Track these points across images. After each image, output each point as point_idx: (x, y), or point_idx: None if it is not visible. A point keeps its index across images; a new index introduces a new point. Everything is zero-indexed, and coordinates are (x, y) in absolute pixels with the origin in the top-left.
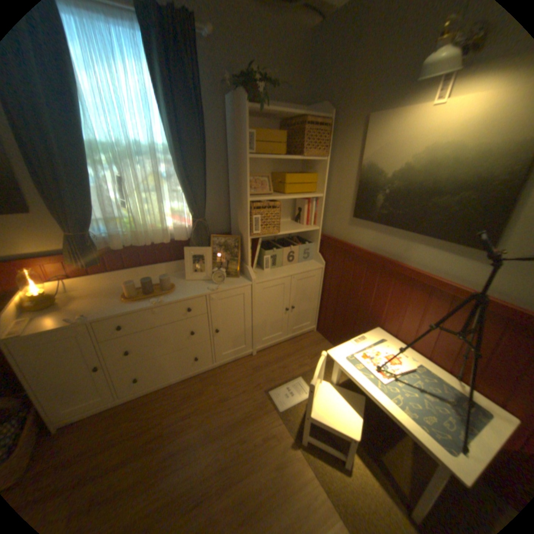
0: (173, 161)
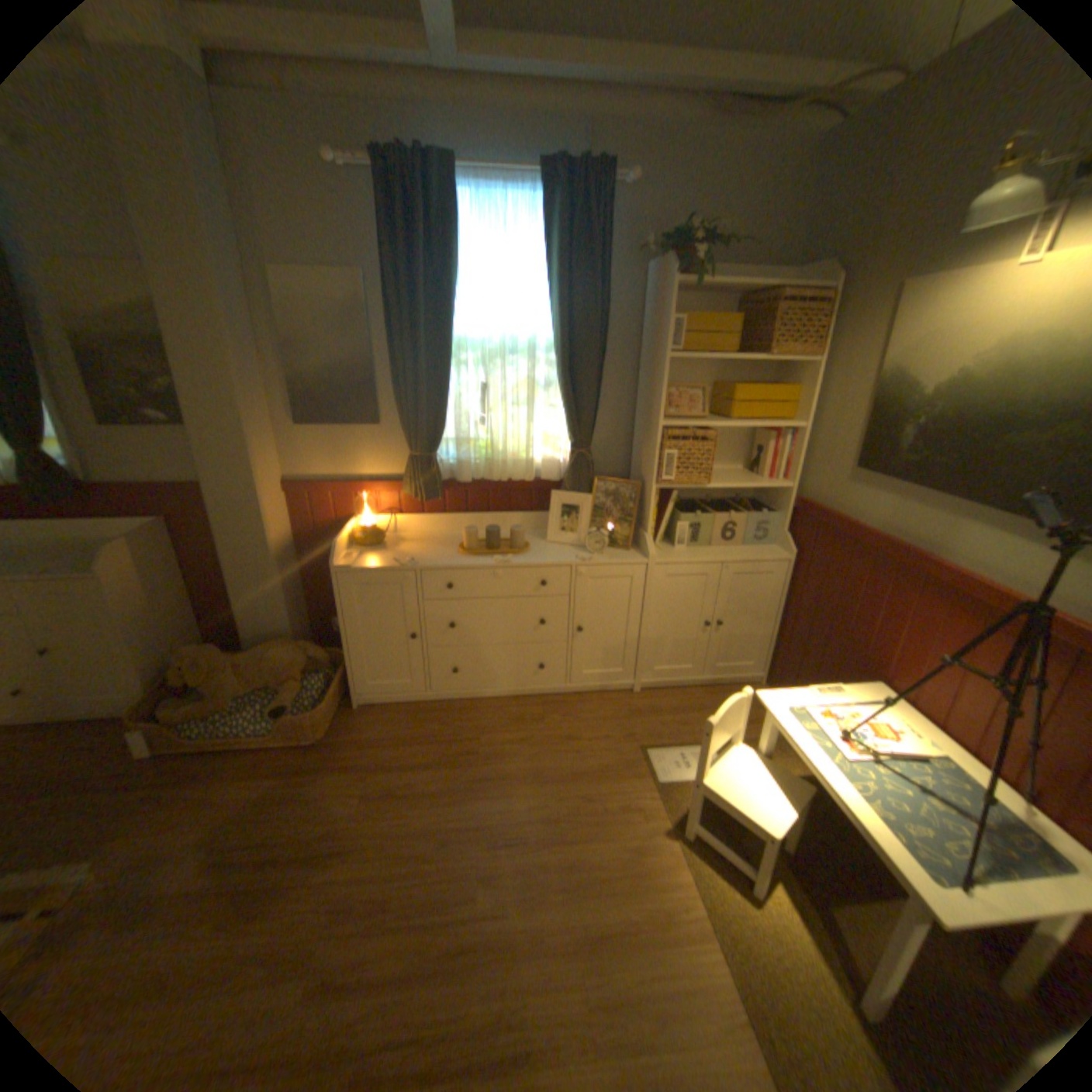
0: (556, 362)
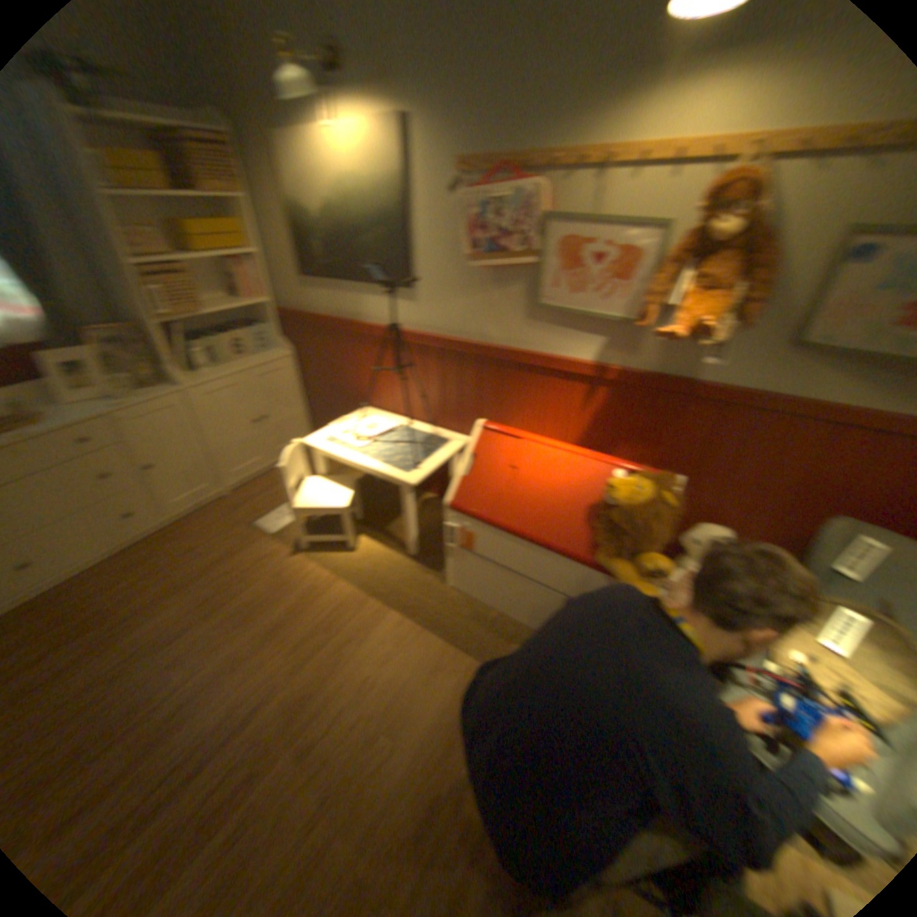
0: None
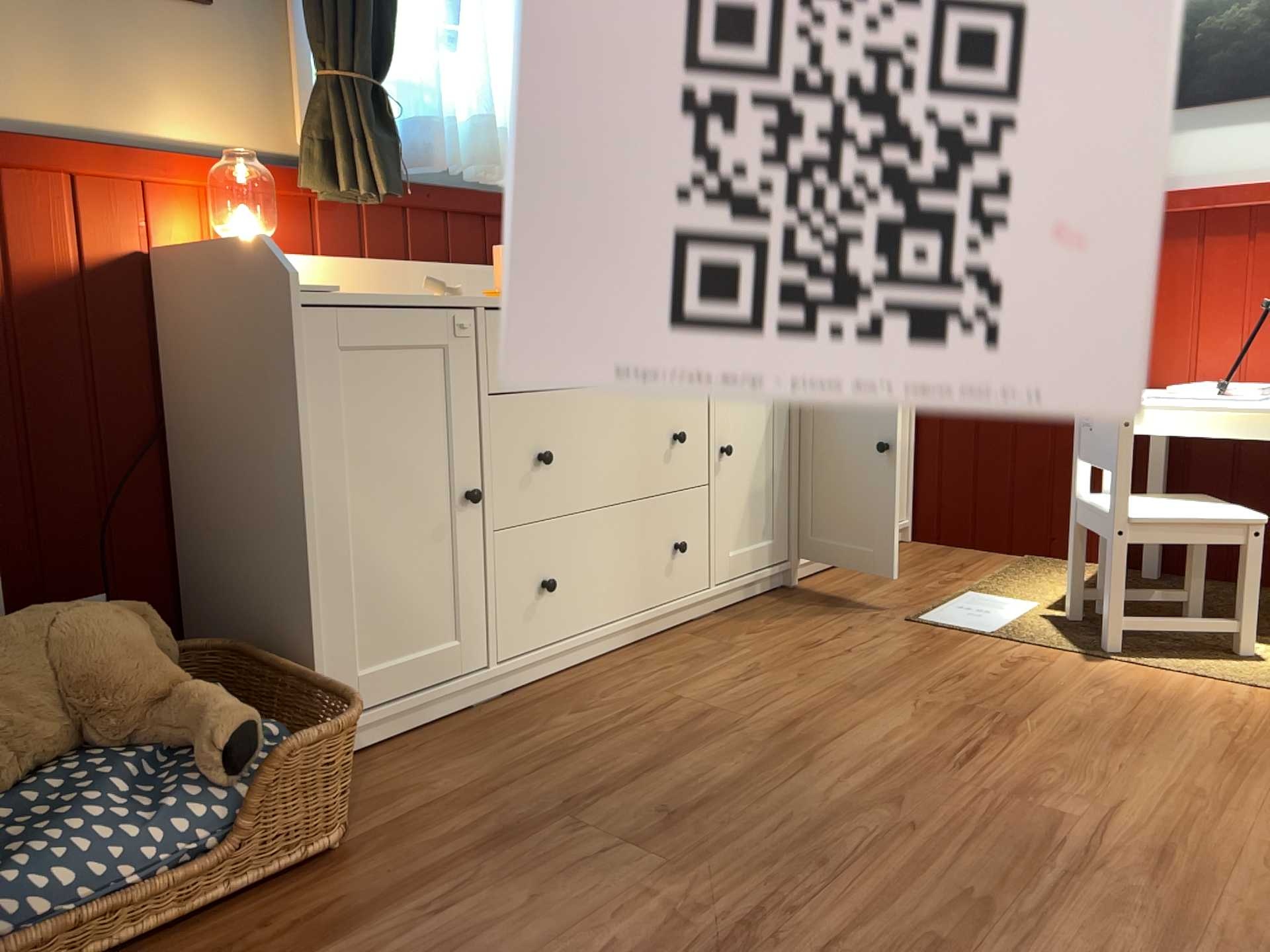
0: None
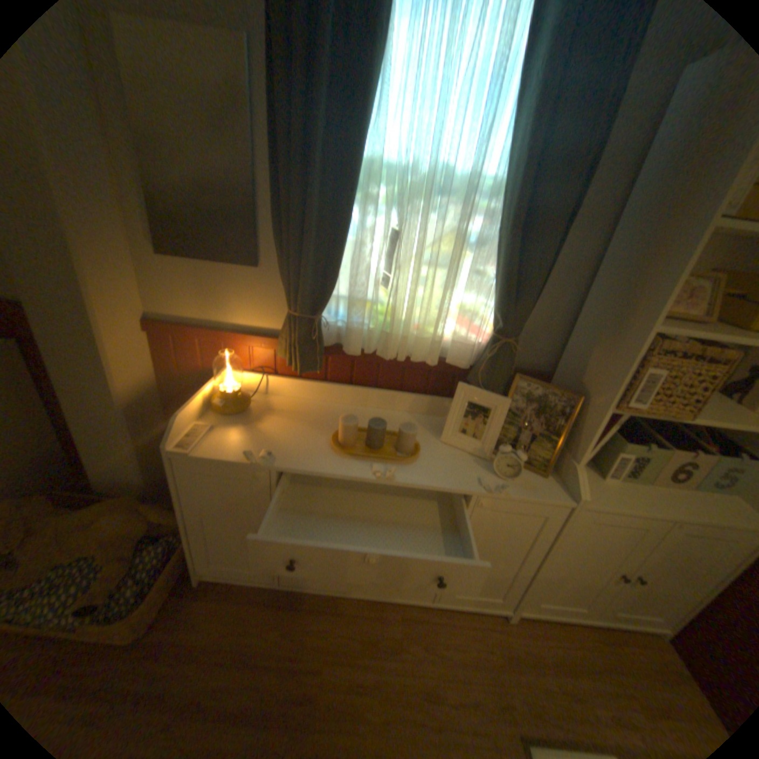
0: (507, 212)
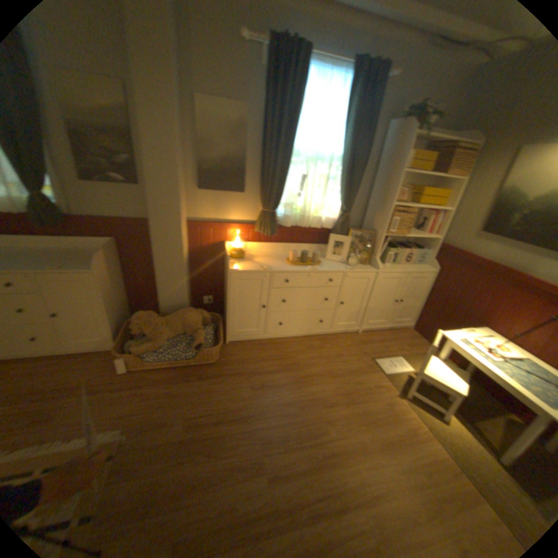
0: (344, 167)
